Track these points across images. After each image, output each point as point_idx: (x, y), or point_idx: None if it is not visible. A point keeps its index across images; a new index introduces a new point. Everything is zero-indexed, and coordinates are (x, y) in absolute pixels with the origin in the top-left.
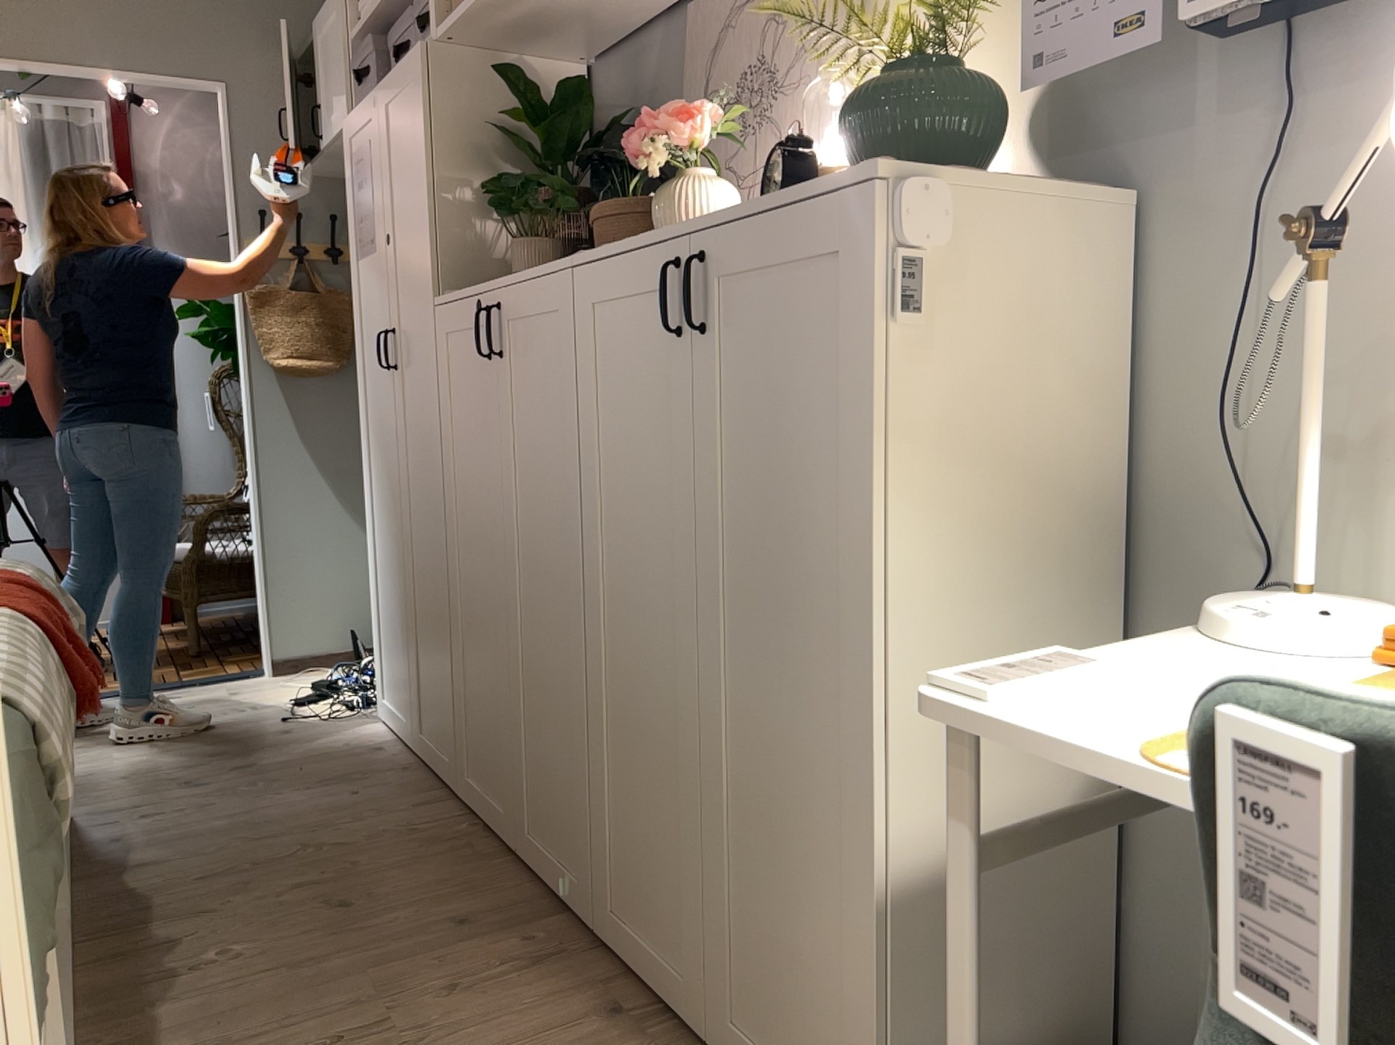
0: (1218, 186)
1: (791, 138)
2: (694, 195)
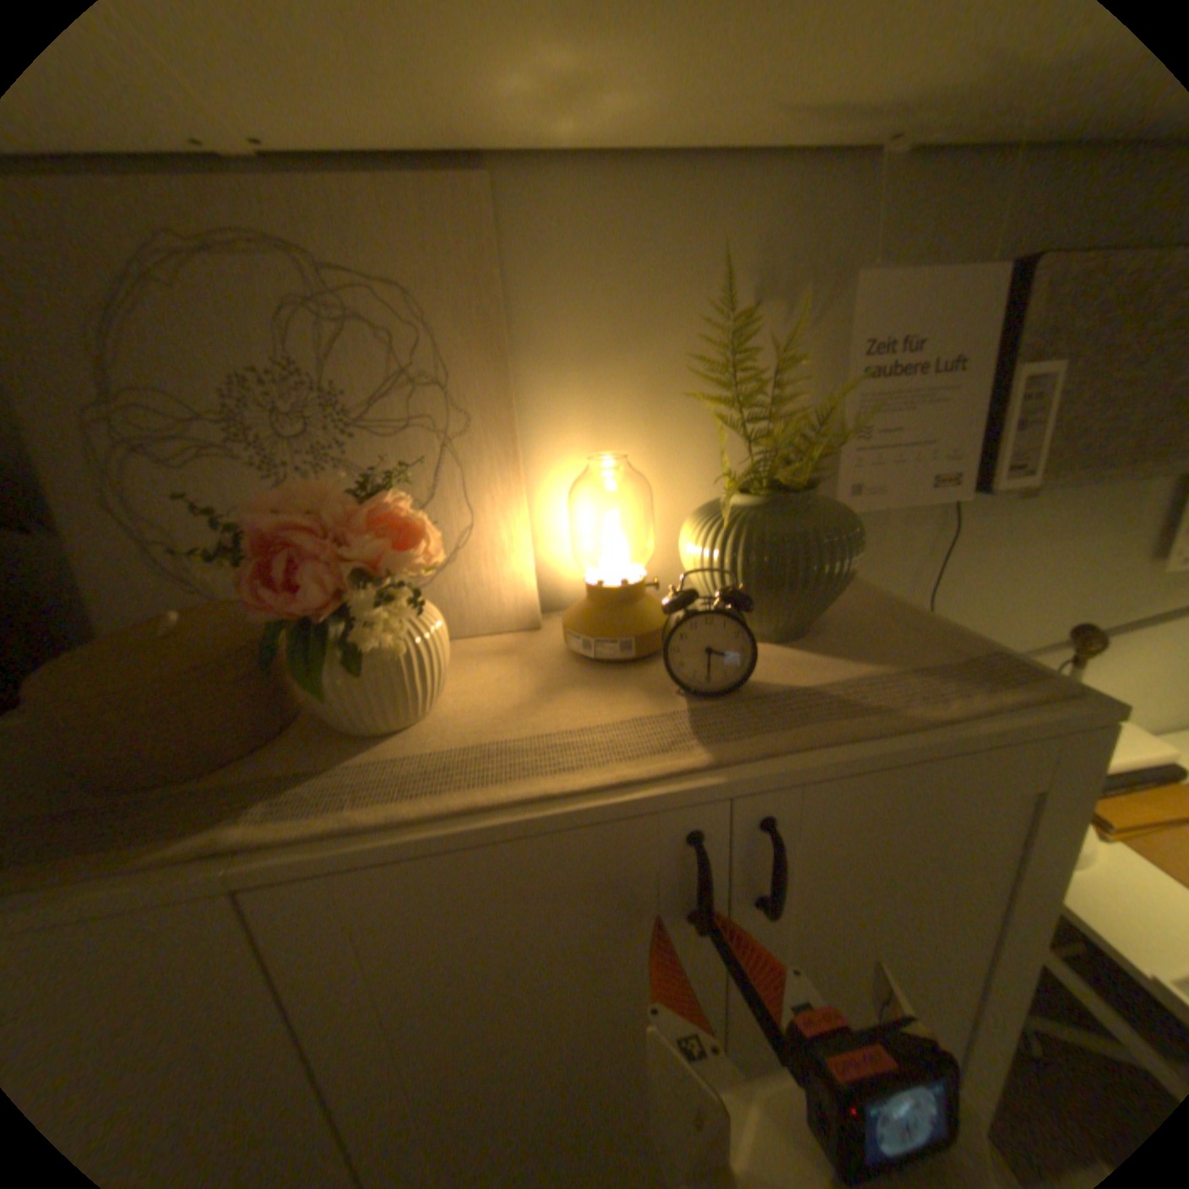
0: (891, 566)
1: (731, 595)
2: (423, 645)
